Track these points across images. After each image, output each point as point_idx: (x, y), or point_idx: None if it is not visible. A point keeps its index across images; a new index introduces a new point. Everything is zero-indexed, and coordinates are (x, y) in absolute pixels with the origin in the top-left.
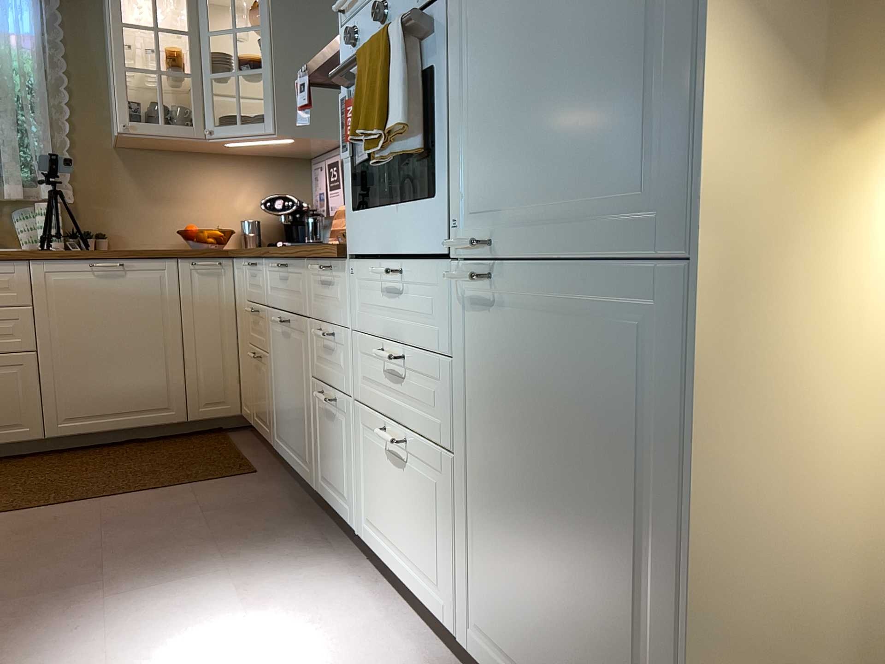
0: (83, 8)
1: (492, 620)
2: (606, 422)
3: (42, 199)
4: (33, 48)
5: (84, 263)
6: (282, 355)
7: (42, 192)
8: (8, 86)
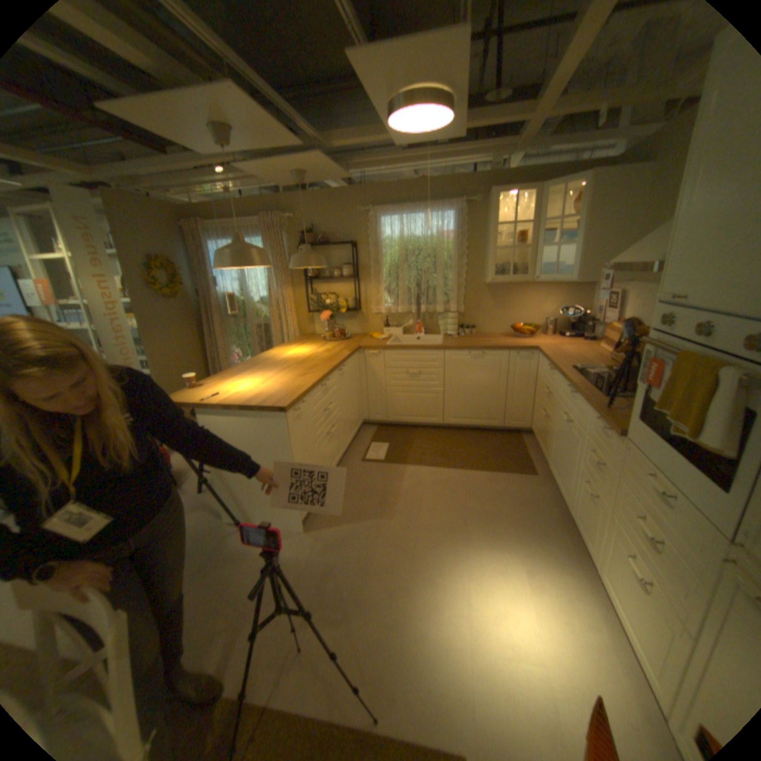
0: (477, 210)
1: None
2: None
3: (449, 311)
4: (452, 238)
5: (466, 351)
6: (563, 433)
7: (450, 308)
8: (441, 260)
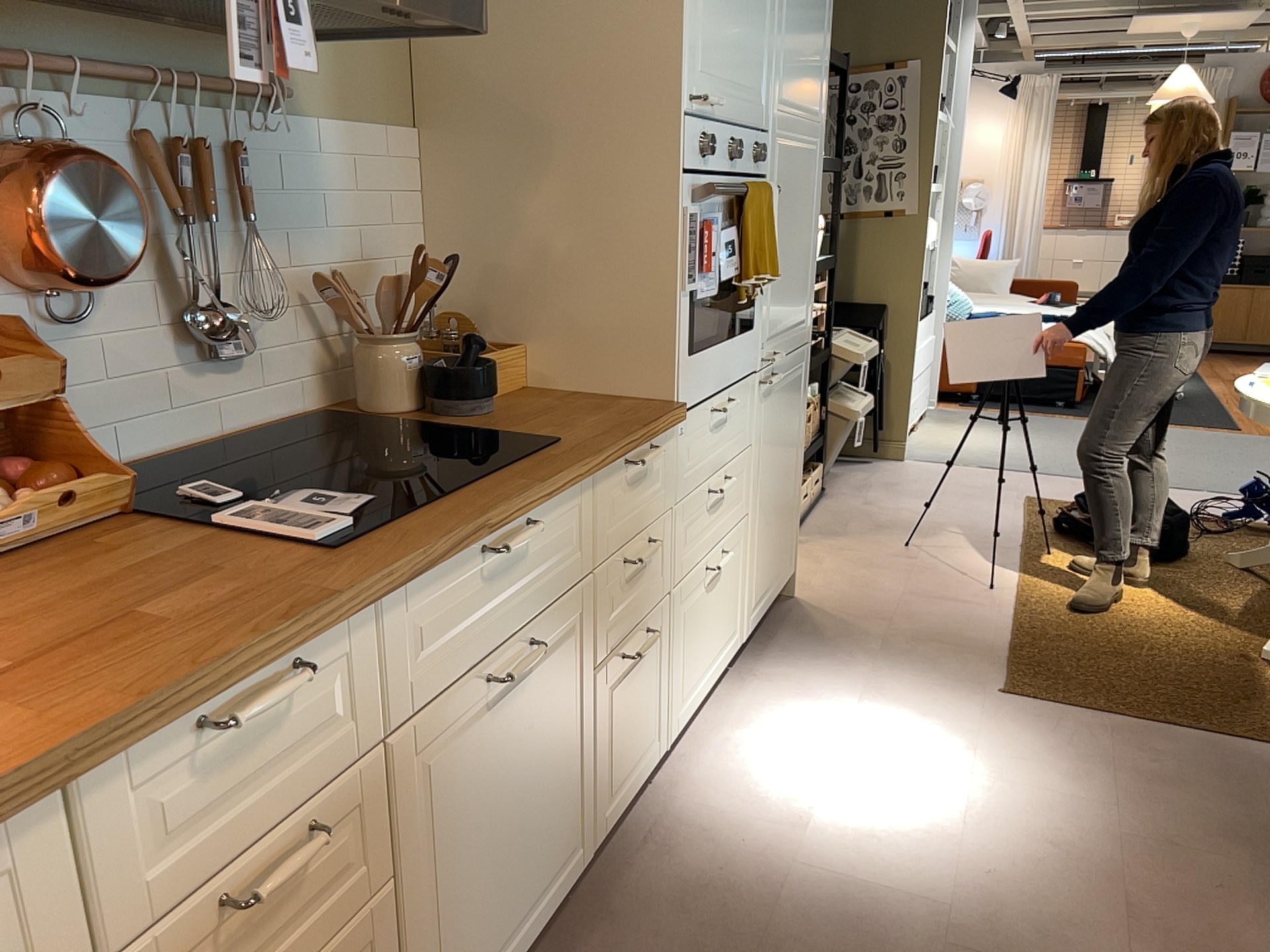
0: None
1: (758, 587)
2: (794, 418)
3: None
4: None
5: None
6: (489, 762)
7: None
8: None
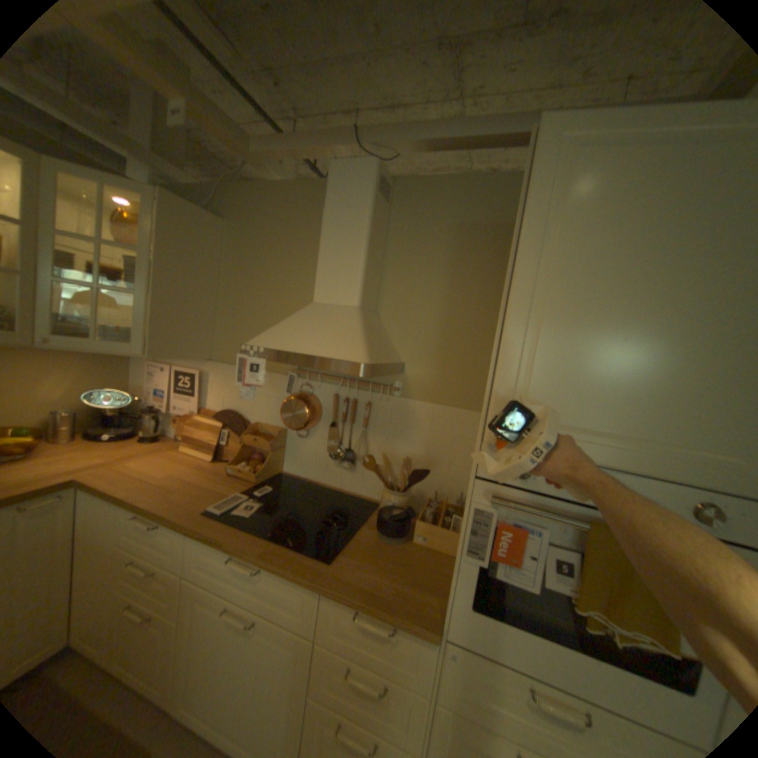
0: None
1: None
2: None
3: None
4: None
5: None
6: (225, 645)
7: None
8: None
